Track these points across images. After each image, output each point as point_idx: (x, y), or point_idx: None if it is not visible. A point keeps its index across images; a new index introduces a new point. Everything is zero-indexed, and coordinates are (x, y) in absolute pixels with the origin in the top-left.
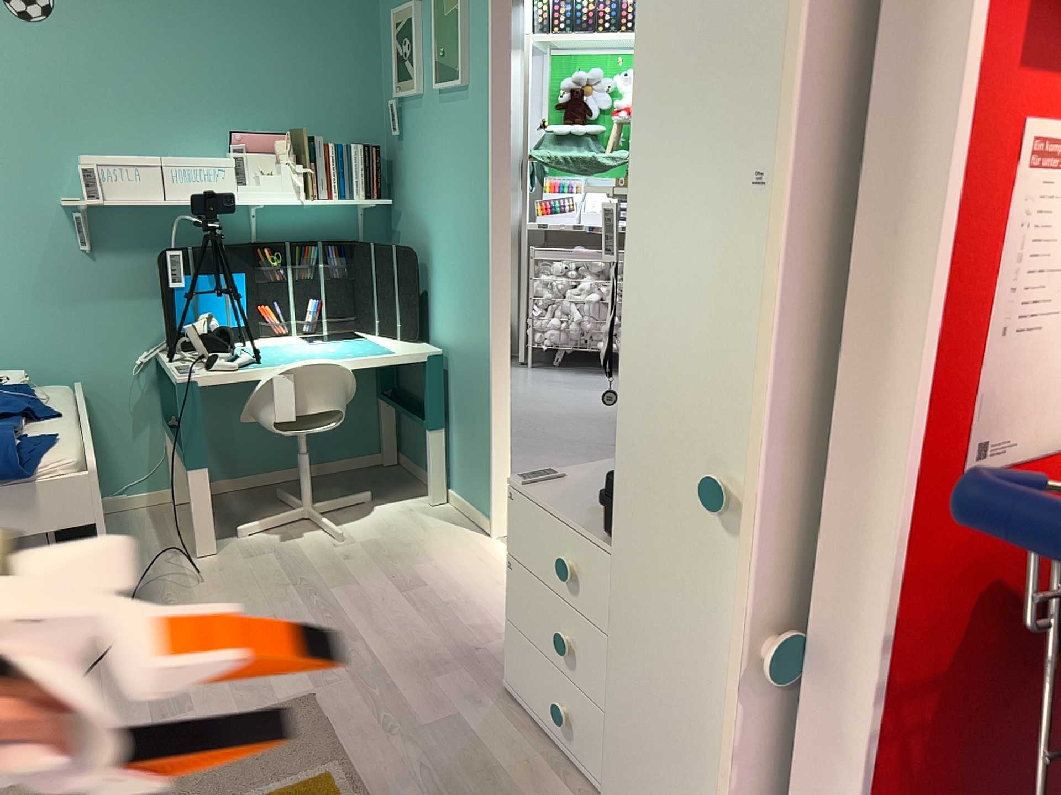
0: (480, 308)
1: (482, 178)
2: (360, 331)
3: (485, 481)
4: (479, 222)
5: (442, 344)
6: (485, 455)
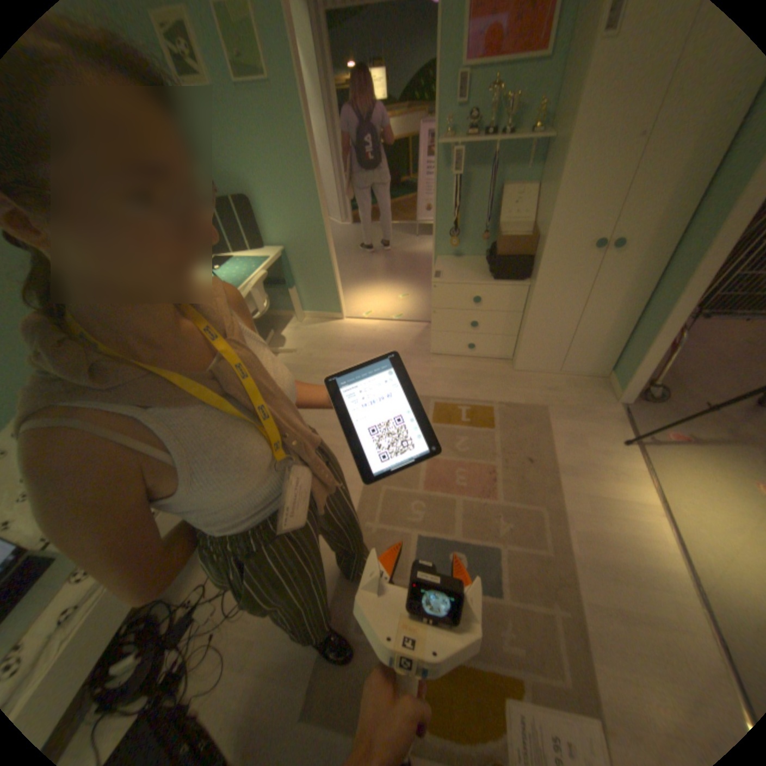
0: (311, 218)
1: (297, 142)
2: (217, 255)
3: (332, 298)
4: (300, 170)
5: (276, 244)
6: (329, 287)
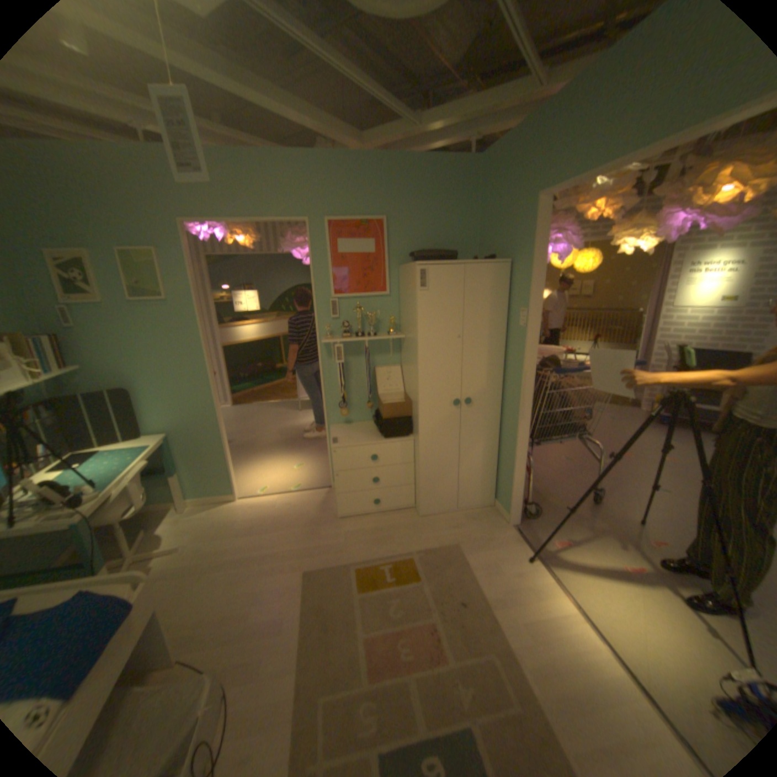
0: (202, 404)
1: (192, 344)
2: (77, 452)
3: (223, 479)
4: (193, 365)
5: (158, 432)
6: (220, 468)
